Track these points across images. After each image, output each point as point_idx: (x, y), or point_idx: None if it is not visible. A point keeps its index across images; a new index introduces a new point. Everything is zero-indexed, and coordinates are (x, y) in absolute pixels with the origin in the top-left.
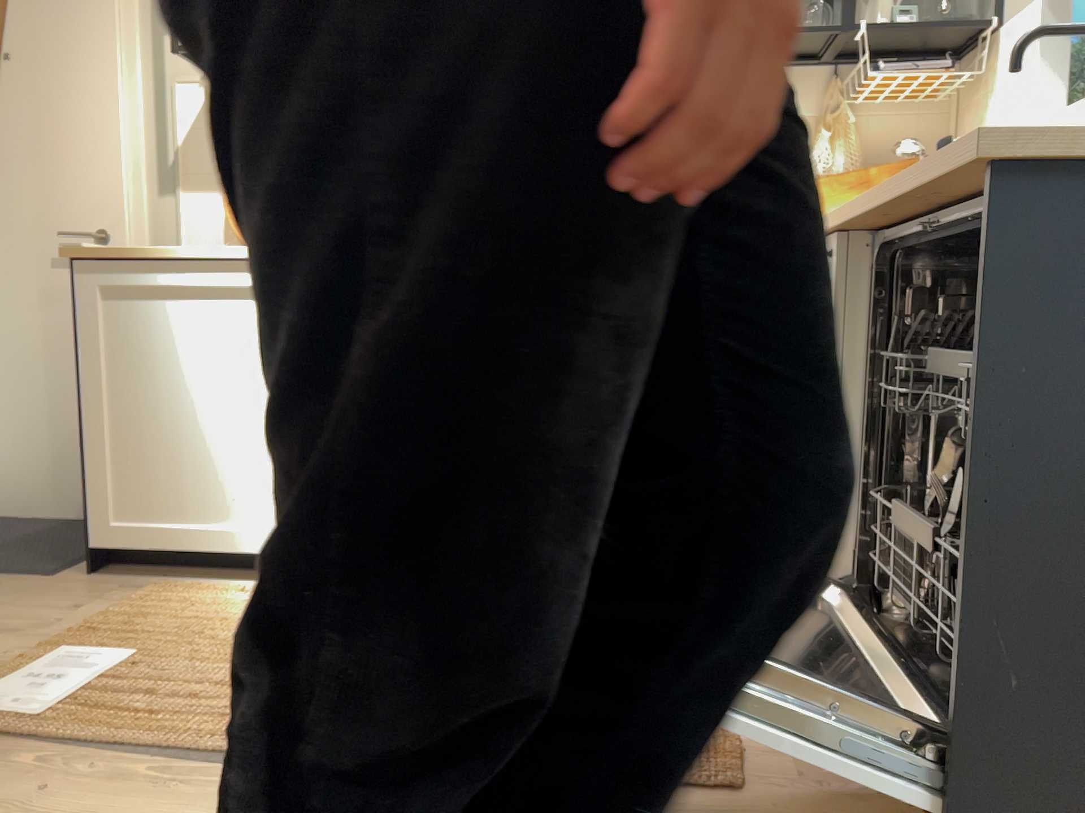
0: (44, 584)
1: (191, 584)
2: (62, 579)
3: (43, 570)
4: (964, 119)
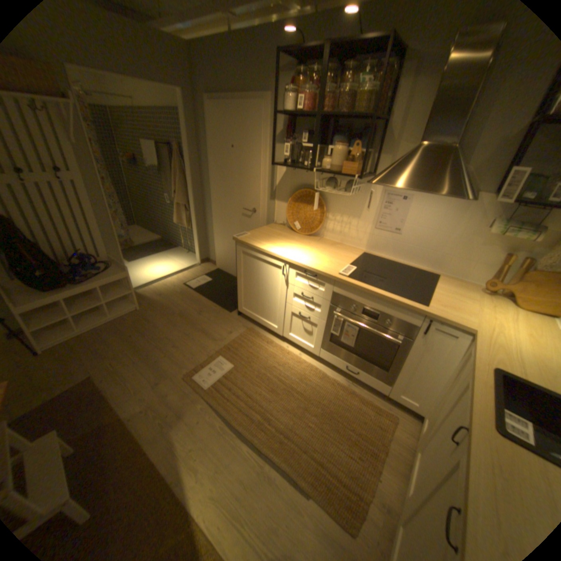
0: (228, 315)
1: (257, 330)
2: (232, 314)
3: (229, 308)
4: None
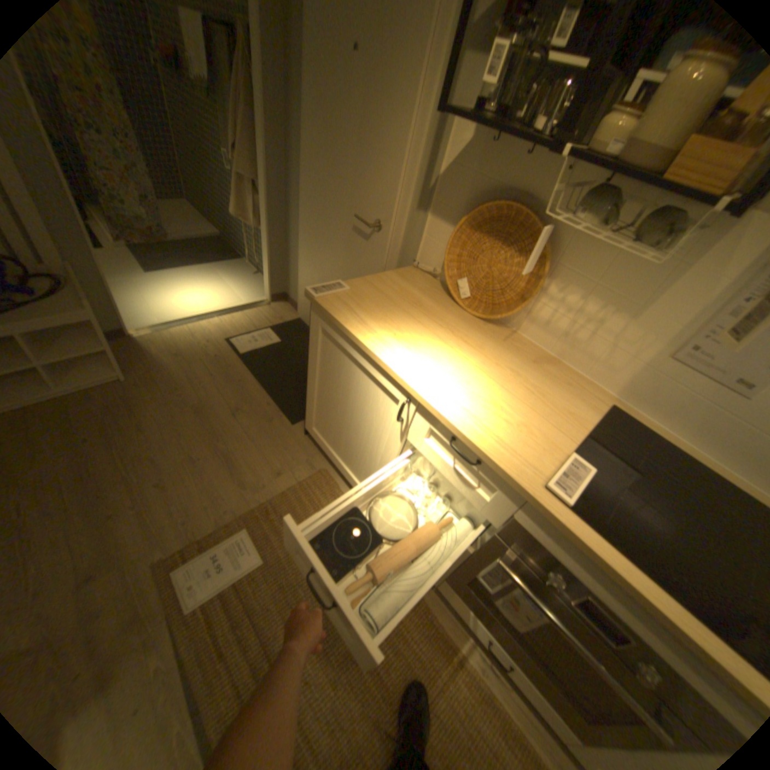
0: (287, 431)
1: (333, 481)
2: (296, 429)
3: (294, 415)
4: None
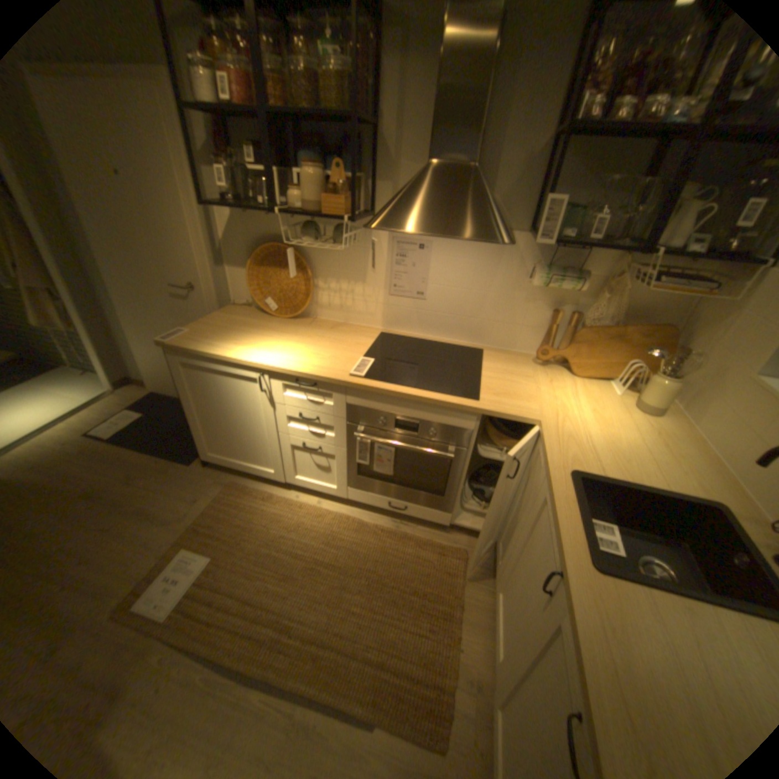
0: (184, 473)
1: (242, 485)
2: (192, 468)
3: (184, 460)
4: (711, 303)
